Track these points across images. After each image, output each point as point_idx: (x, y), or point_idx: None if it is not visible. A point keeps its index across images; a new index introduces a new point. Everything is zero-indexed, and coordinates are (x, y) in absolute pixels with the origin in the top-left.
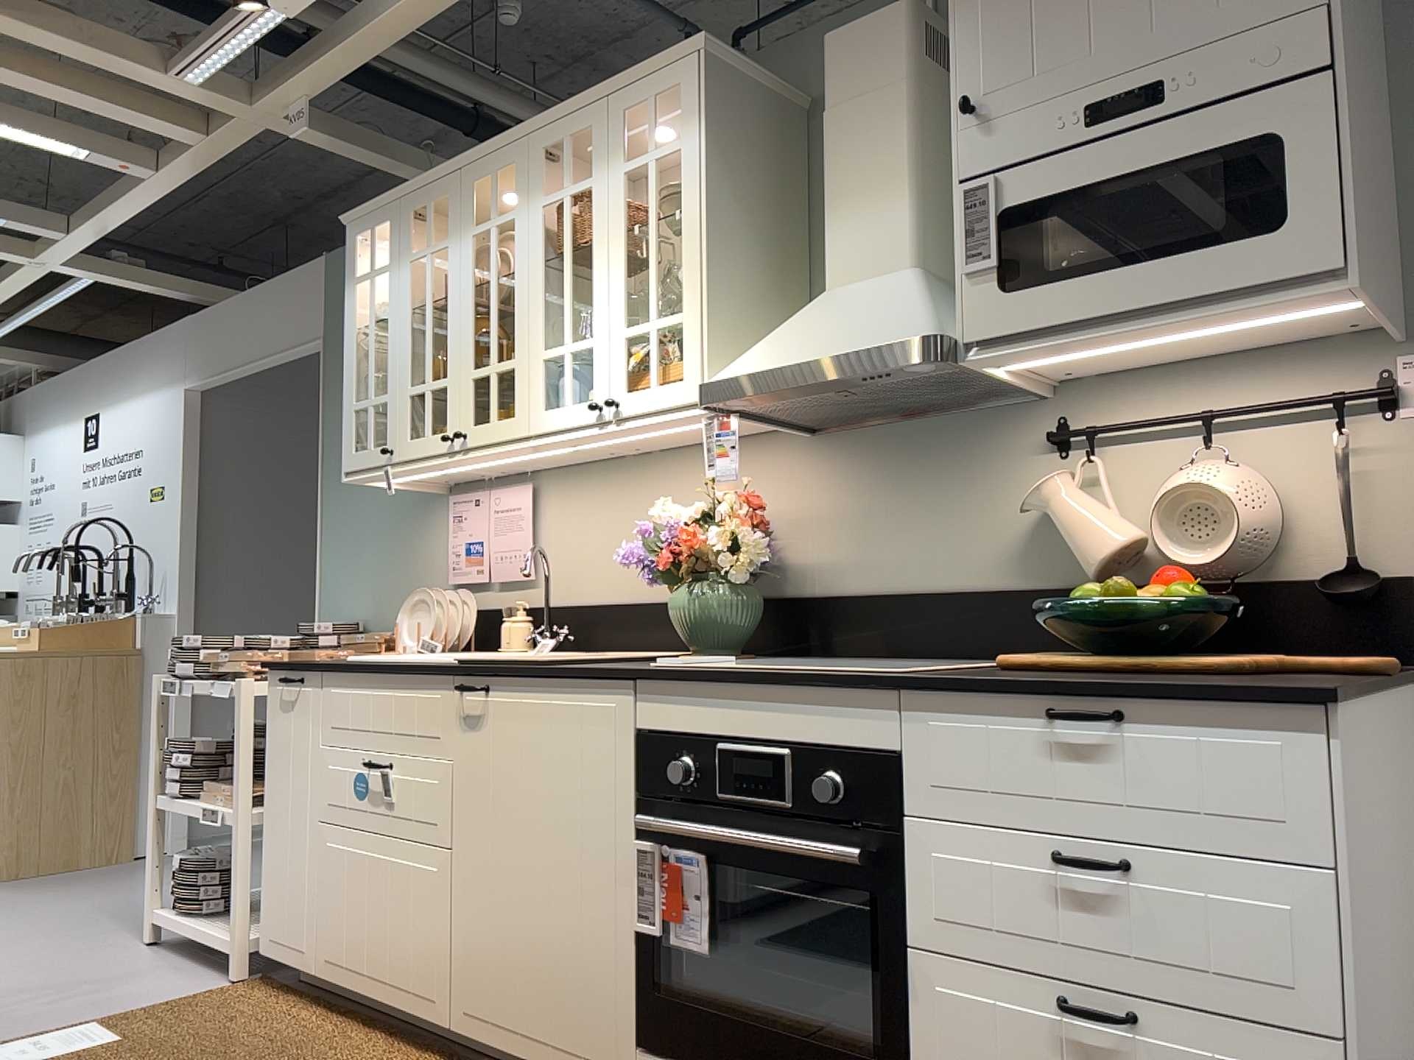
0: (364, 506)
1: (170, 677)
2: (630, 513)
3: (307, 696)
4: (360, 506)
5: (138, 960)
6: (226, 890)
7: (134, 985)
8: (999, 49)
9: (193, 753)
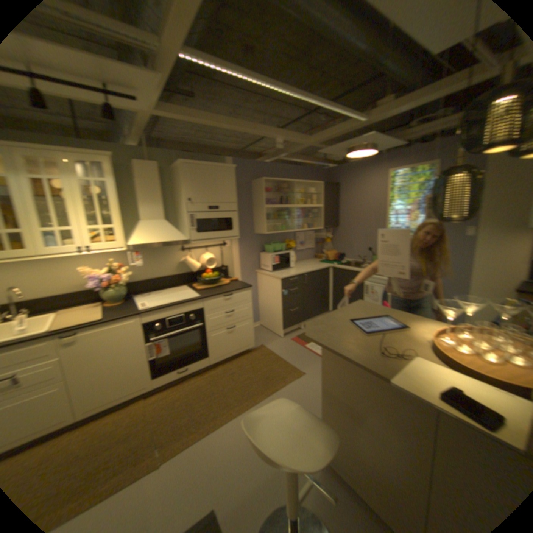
0: None
1: None
2: (45, 270)
3: None
4: None
5: None
6: None
7: None
8: (192, 190)
9: None
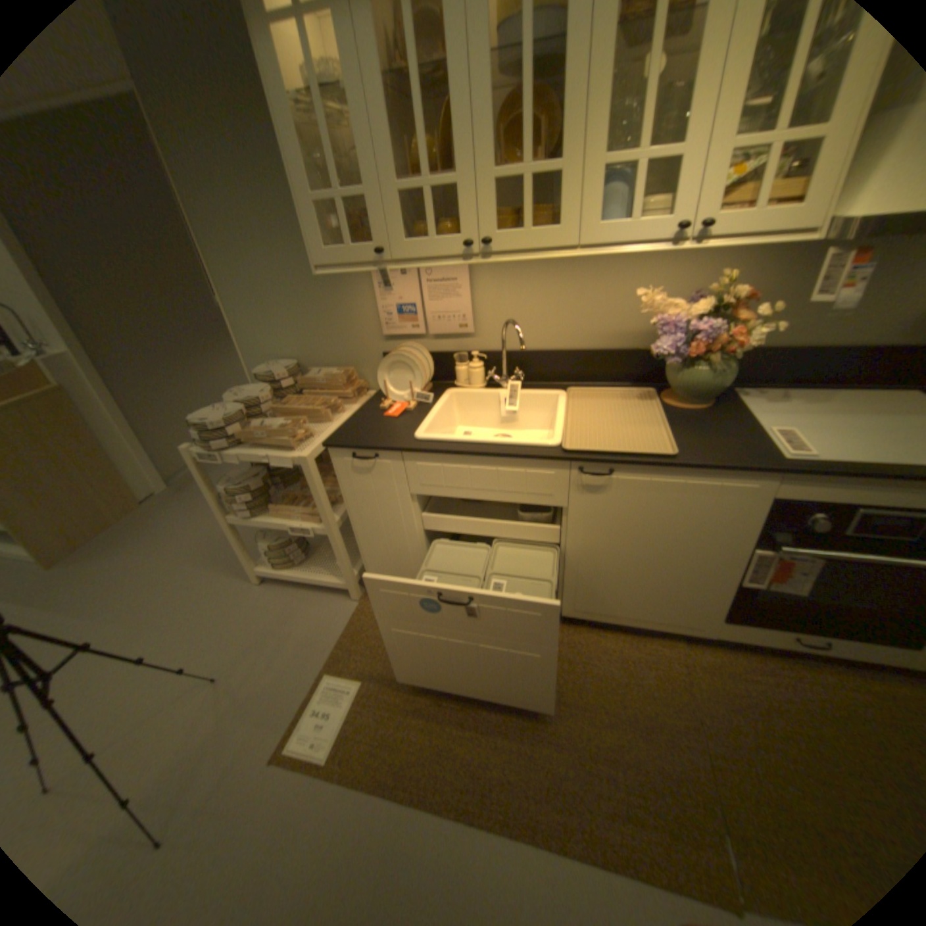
0: (263, 269)
1: (194, 447)
2: (572, 287)
3: (387, 467)
4: (256, 270)
5: (271, 603)
6: (300, 548)
7: (300, 628)
8: None
9: (245, 491)
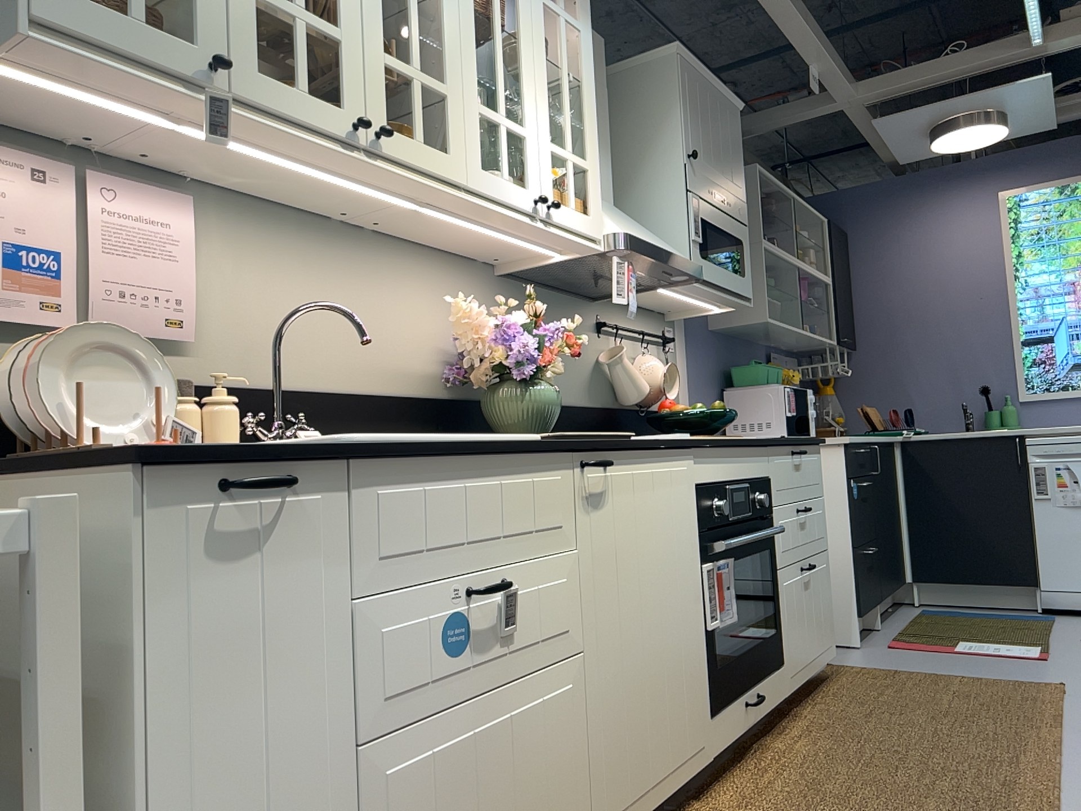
0: None
1: None
2: (343, 291)
3: (303, 512)
4: None
5: None
6: None
7: None
8: (696, 137)
9: None
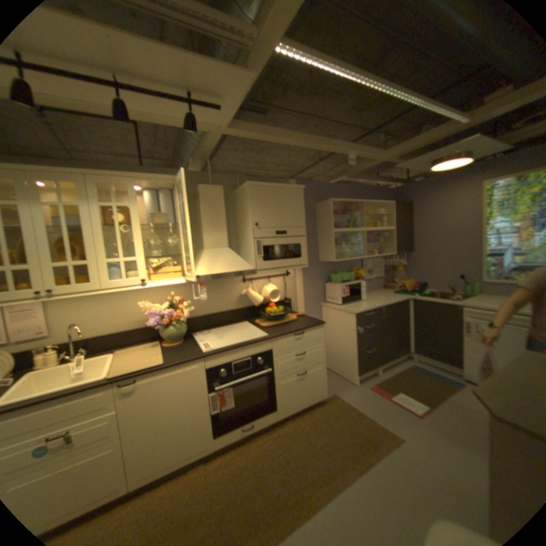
0: None
1: None
2: (108, 304)
3: None
4: None
5: None
6: None
7: None
8: (261, 214)
9: None
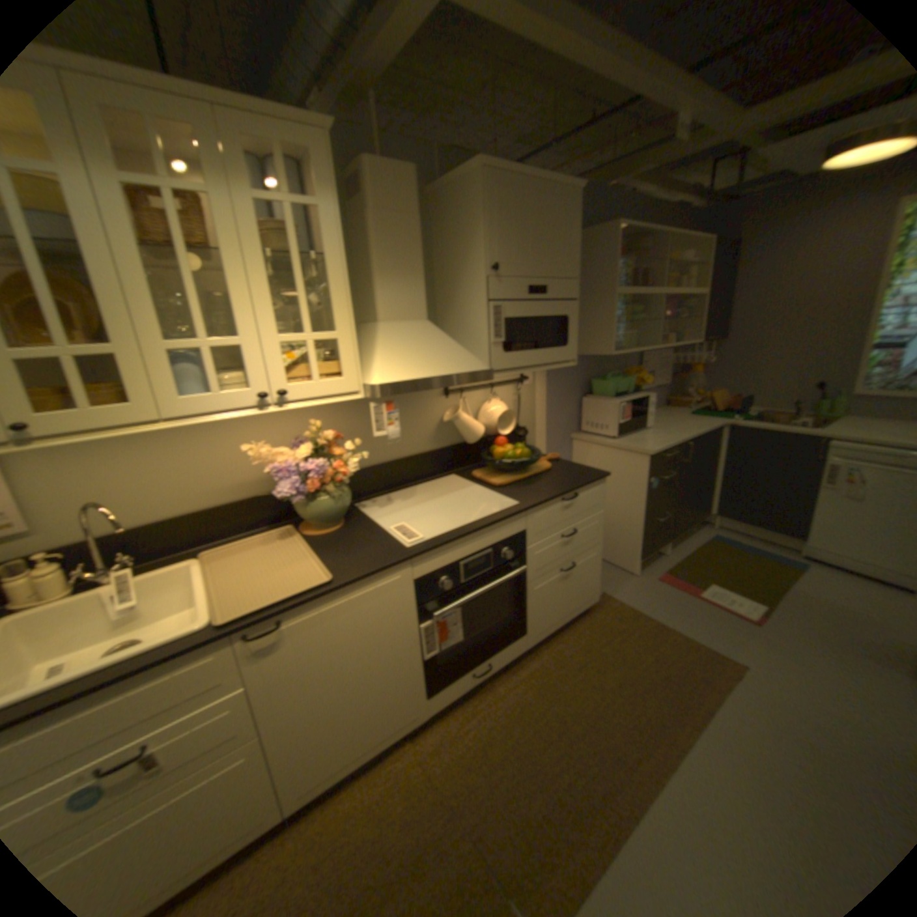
0: None
1: None
2: (171, 451)
3: None
4: None
5: None
6: None
7: None
8: (505, 244)
9: None
